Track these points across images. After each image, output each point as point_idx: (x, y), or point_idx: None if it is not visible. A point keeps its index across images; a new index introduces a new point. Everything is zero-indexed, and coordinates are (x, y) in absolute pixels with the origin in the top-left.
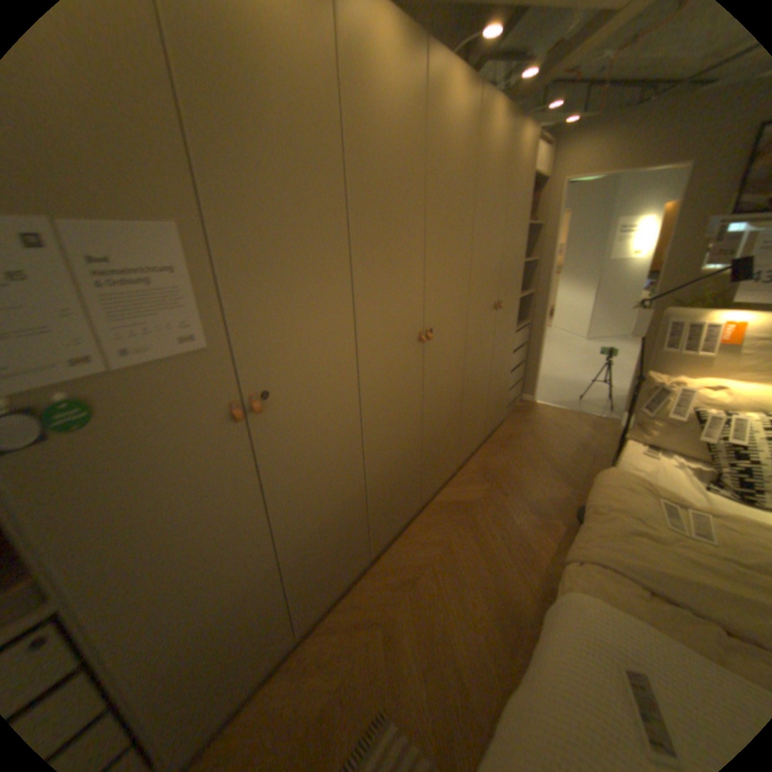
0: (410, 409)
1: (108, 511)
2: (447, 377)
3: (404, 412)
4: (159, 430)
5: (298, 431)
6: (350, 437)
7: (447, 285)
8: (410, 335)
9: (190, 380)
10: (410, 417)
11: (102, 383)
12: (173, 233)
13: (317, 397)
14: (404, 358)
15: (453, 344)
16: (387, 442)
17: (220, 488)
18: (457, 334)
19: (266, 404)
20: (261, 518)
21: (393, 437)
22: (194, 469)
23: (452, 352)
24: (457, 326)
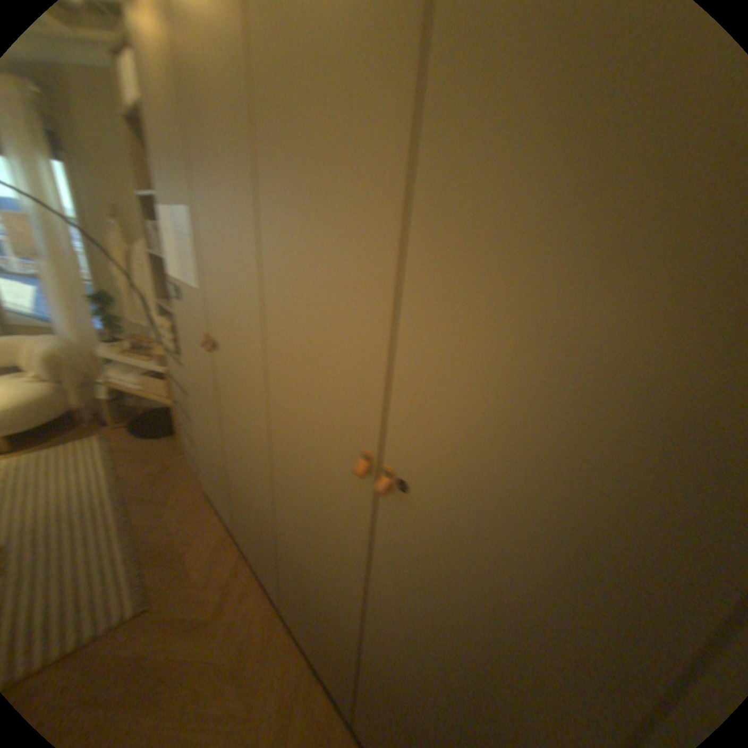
0: (330, 551)
1: (182, 345)
2: (453, 670)
3: (320, 539)
4: (187, 323)
5: (227, 395)
6: (257, 457)
7: (490, 423)
8: (335, 432)
9: (191, 306)
10: (330, 563)
11: (177, 287)
12: (182, 214)
13: (234, 381)
14: (322, 456)
15: (499, 631)
16: (294, 531)
17: (202, 381)
18: (538, 639)
19: (213, 353)
20: (215, 427)
21: (302, 541)
22: (195, 357)
23: (492, 648)
24: (548, 618)
